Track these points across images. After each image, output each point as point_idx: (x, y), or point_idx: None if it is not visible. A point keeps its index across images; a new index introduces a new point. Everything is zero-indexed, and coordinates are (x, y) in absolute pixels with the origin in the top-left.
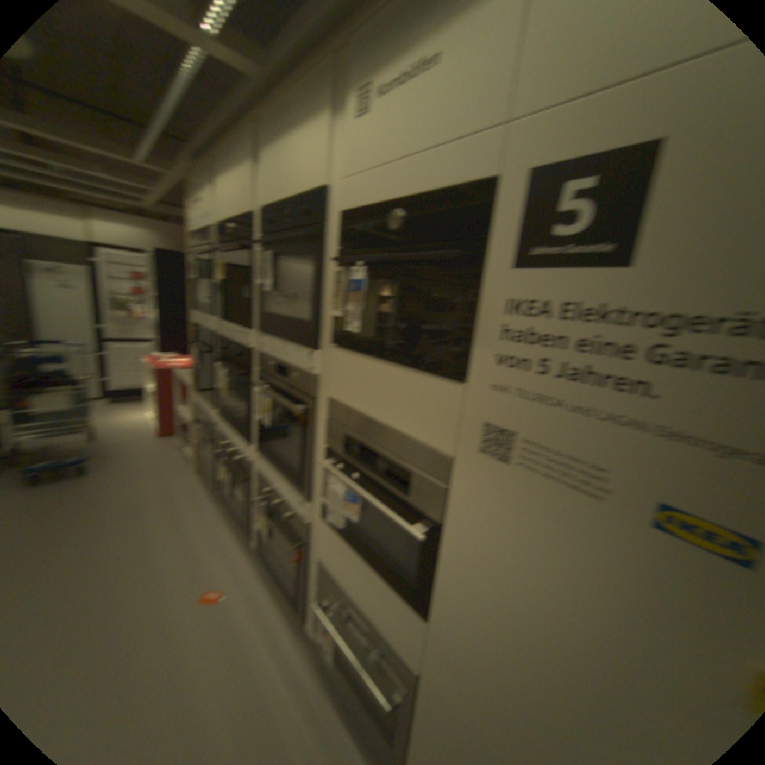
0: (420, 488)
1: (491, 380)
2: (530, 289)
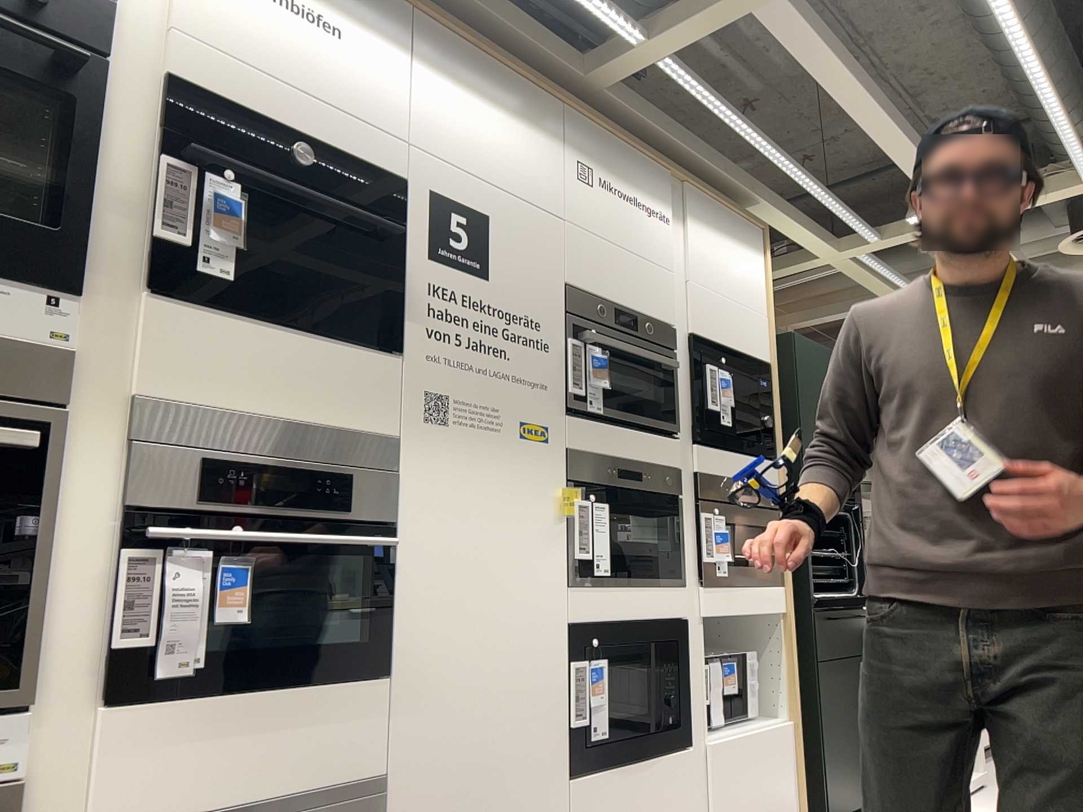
0: (368, 488)
1: (426, 352)
2: (443, 281)
